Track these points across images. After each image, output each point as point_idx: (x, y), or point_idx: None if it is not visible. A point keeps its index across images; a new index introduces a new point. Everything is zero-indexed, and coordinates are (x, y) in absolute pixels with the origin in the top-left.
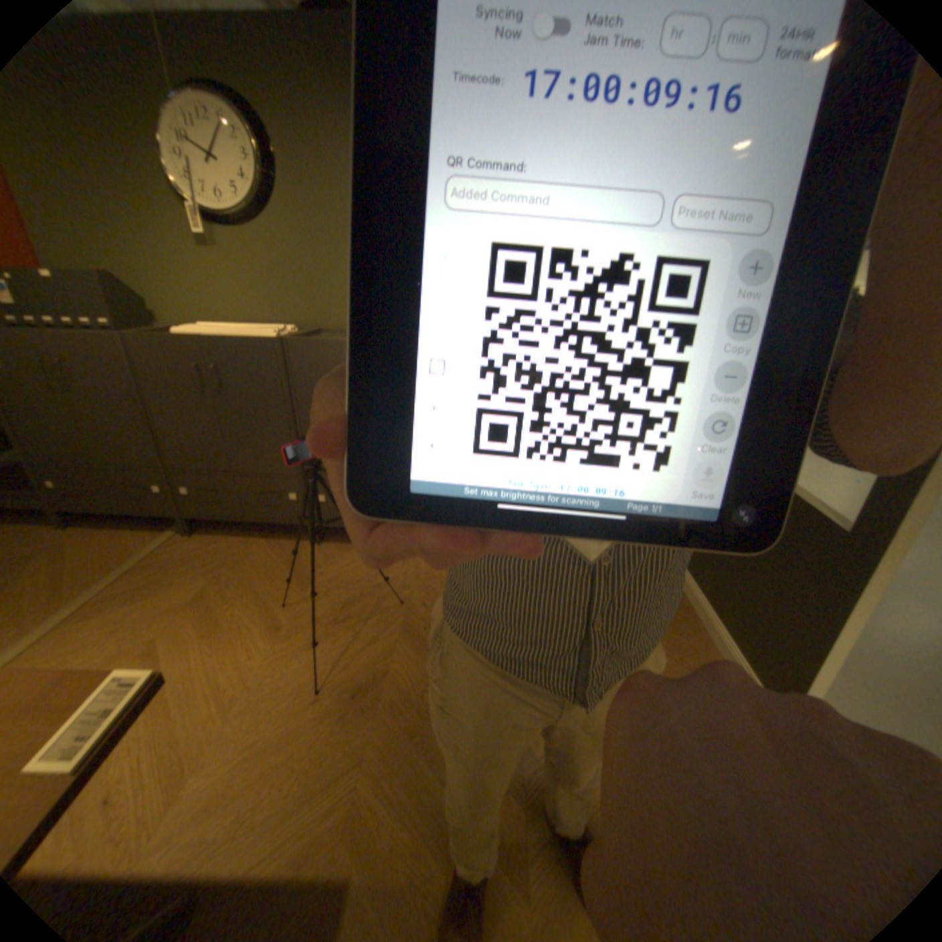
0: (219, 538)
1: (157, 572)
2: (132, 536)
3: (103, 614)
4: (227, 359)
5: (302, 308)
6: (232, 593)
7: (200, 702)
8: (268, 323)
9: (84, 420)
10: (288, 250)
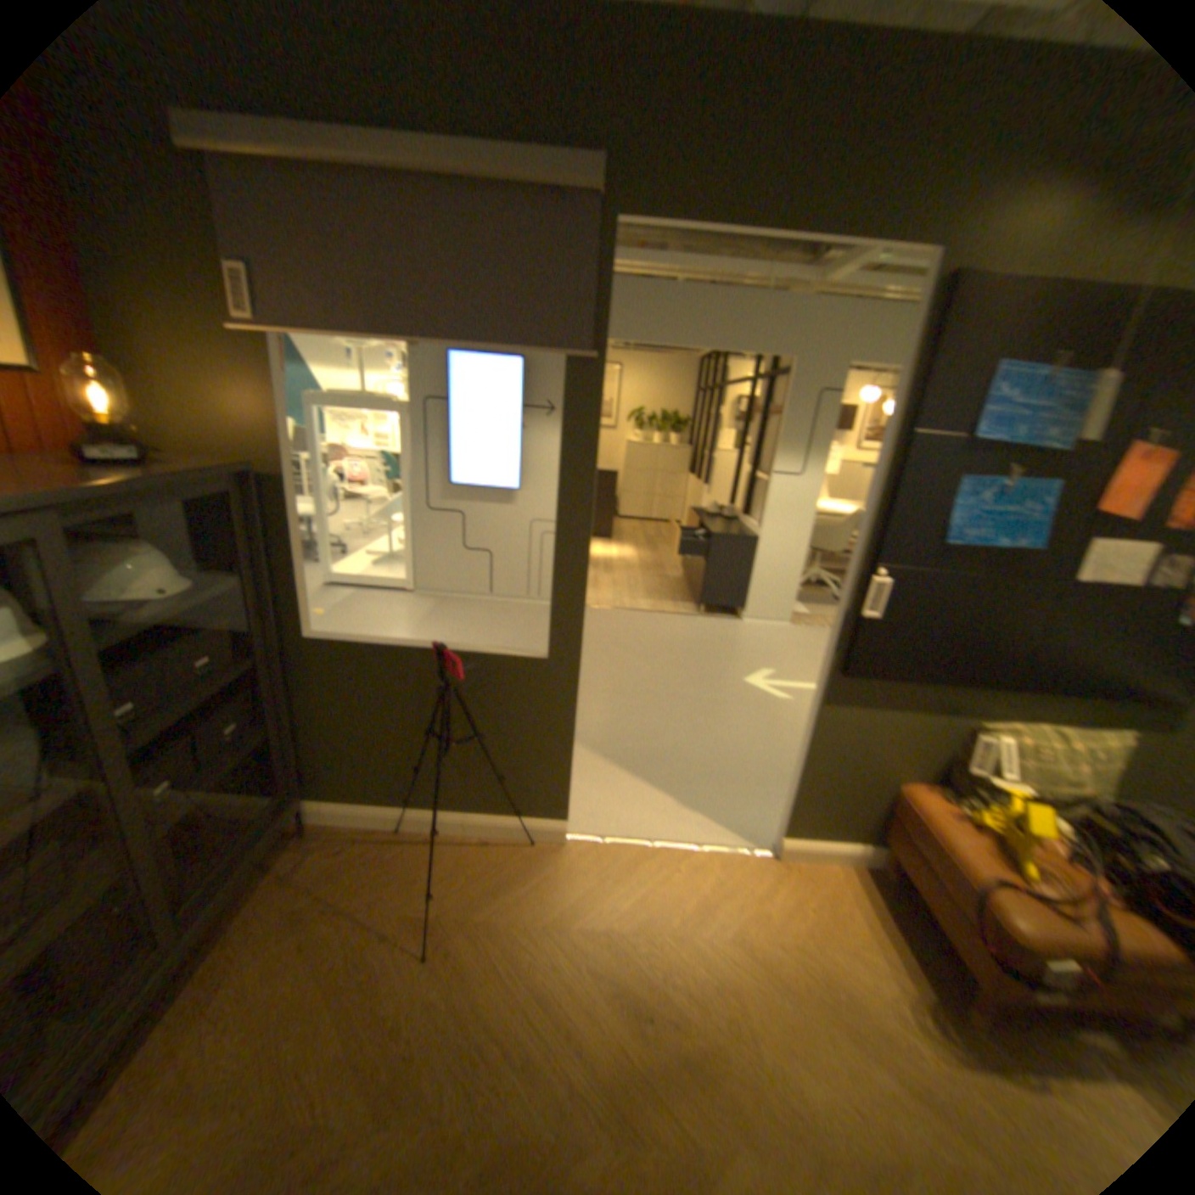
0: None
1: None
2: None
3: None
4: None
5: None
6: None
7: None
8: None
9: None
10: None
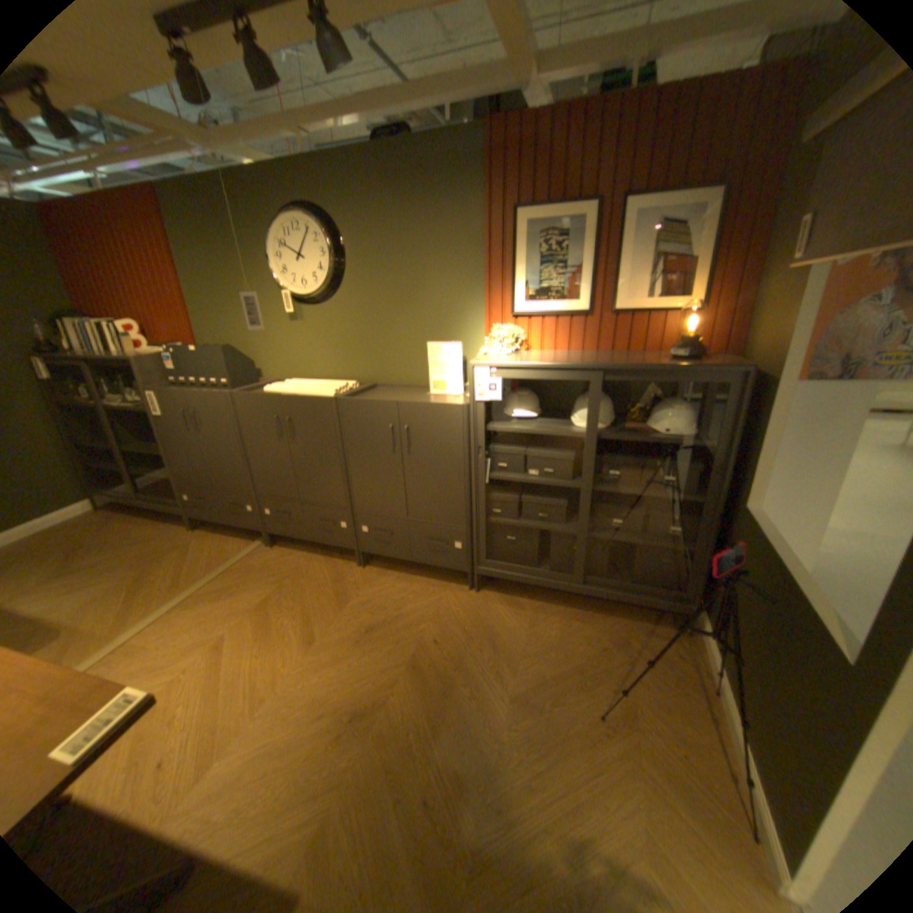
0: (289, 553)
1: (239, 577)
2: (231, 543)
3: (195, 608)
4: (297, 415)
5: (362, 368)
6: (285, 605)
7: (236, 699)
8: (337, 379)
9: (206, 454)
10: (353, 323)
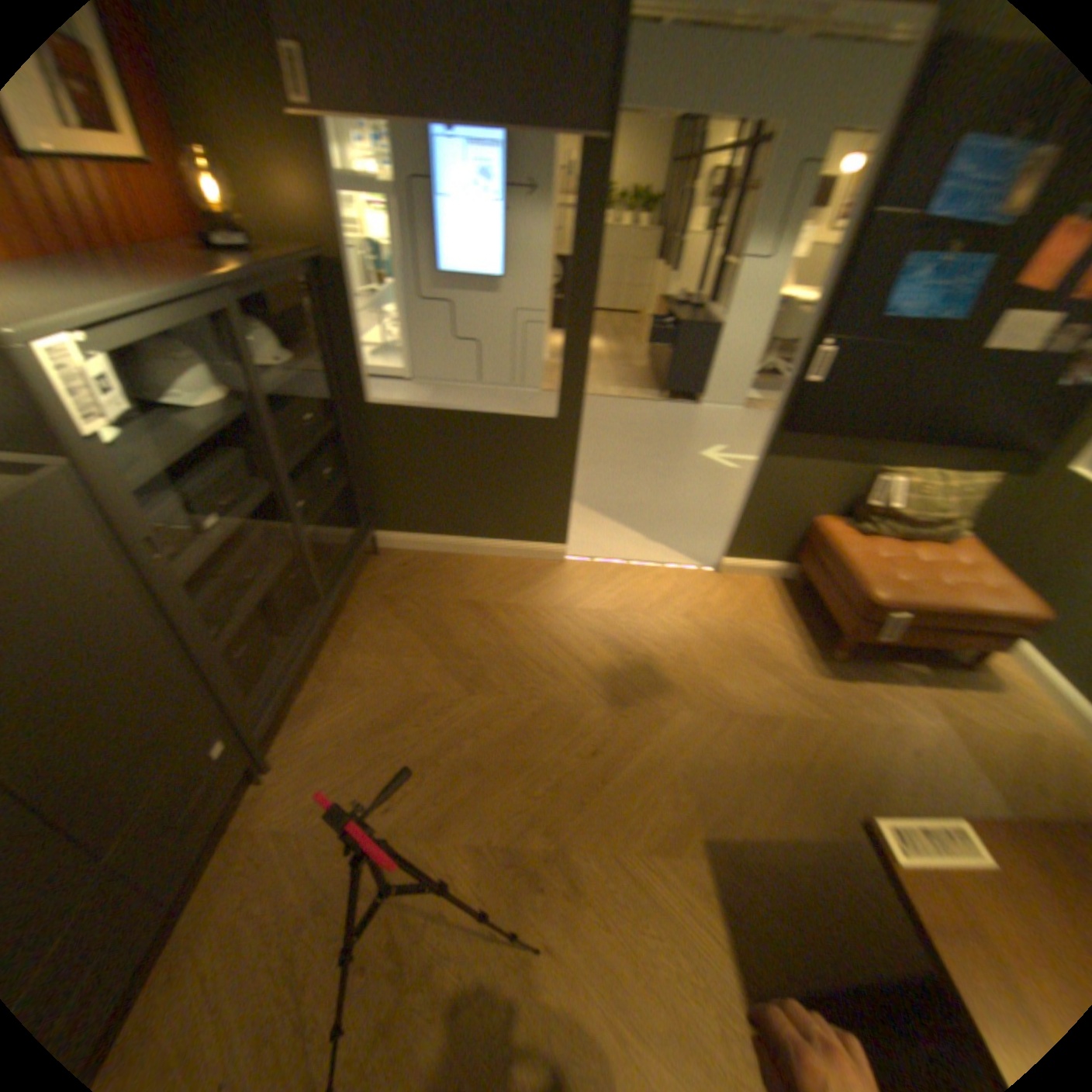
0: None
1: None
2: None
3: None
4: None
5: None
6: None
7: None
8: None
9: None
10: None
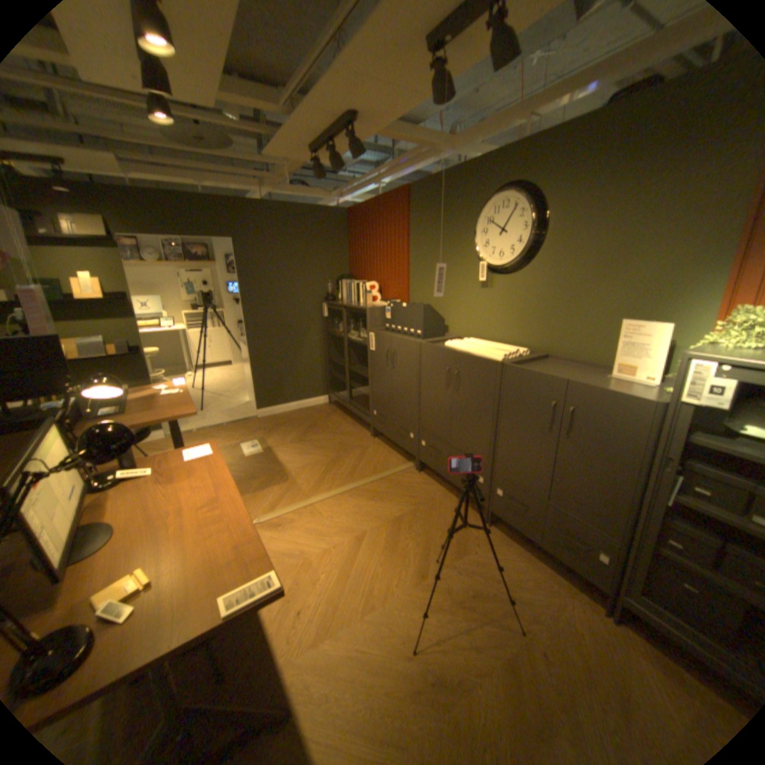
0: (432, 483)
1: (391, 488)
2: (395, 458)
3: (358, 500)
4: (465, 371)
5: (538, 337)
6: (415, 530)
7: (359, 594)
8: (511, 344)
9: (394, 386)
10: (540, 293)
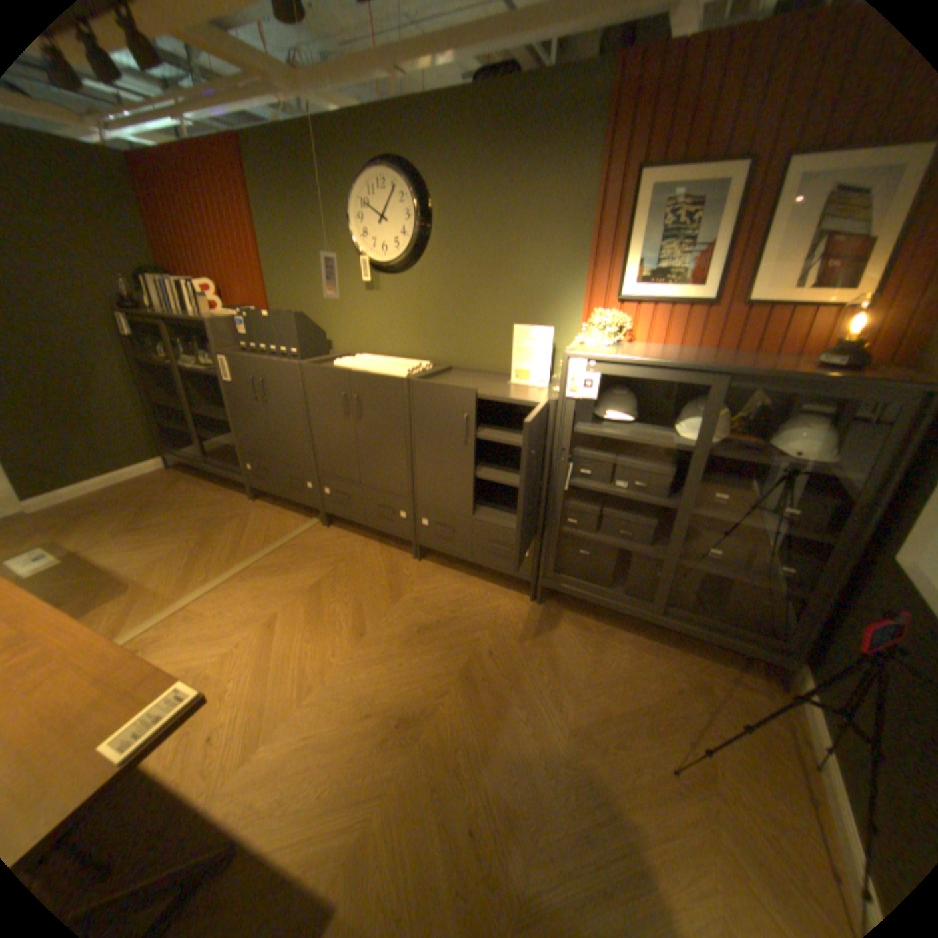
0: (345, 535)
1: (295, 554)
2: (290, 518)
3: (252, 581)
4: (366, 394)
5: (438, 348)
6: (338, 590)
7: (285, 683)
8: (410, 359)
9: (271, 426)
10: (433, 297)
